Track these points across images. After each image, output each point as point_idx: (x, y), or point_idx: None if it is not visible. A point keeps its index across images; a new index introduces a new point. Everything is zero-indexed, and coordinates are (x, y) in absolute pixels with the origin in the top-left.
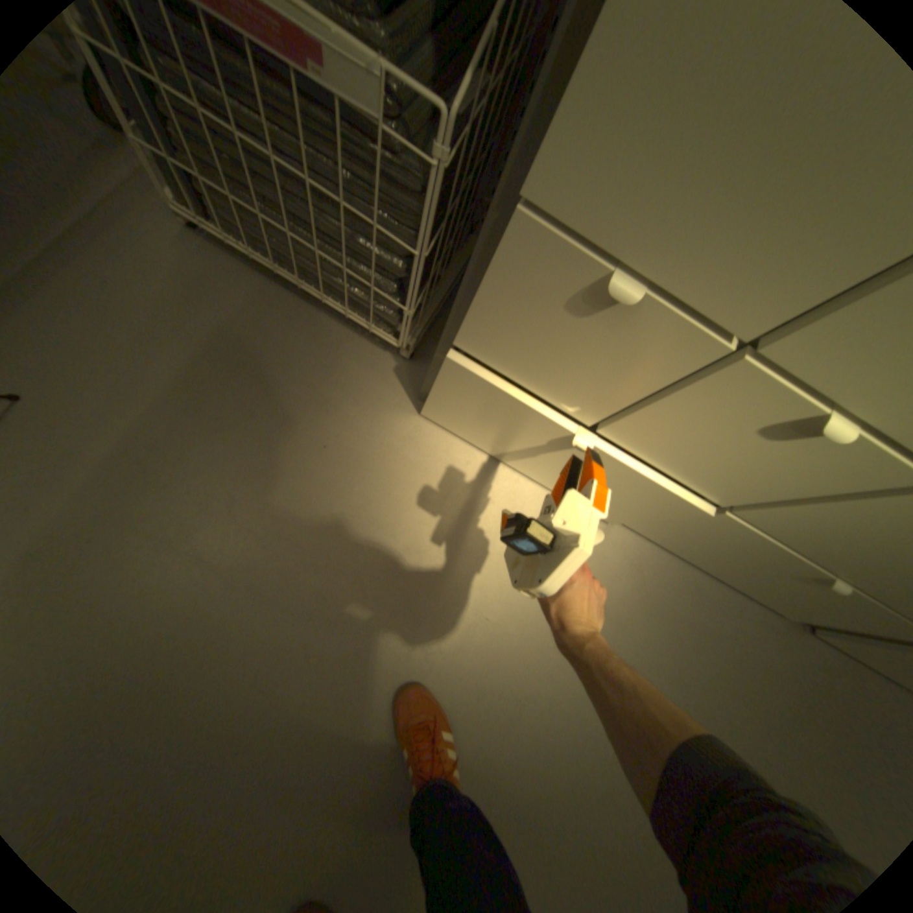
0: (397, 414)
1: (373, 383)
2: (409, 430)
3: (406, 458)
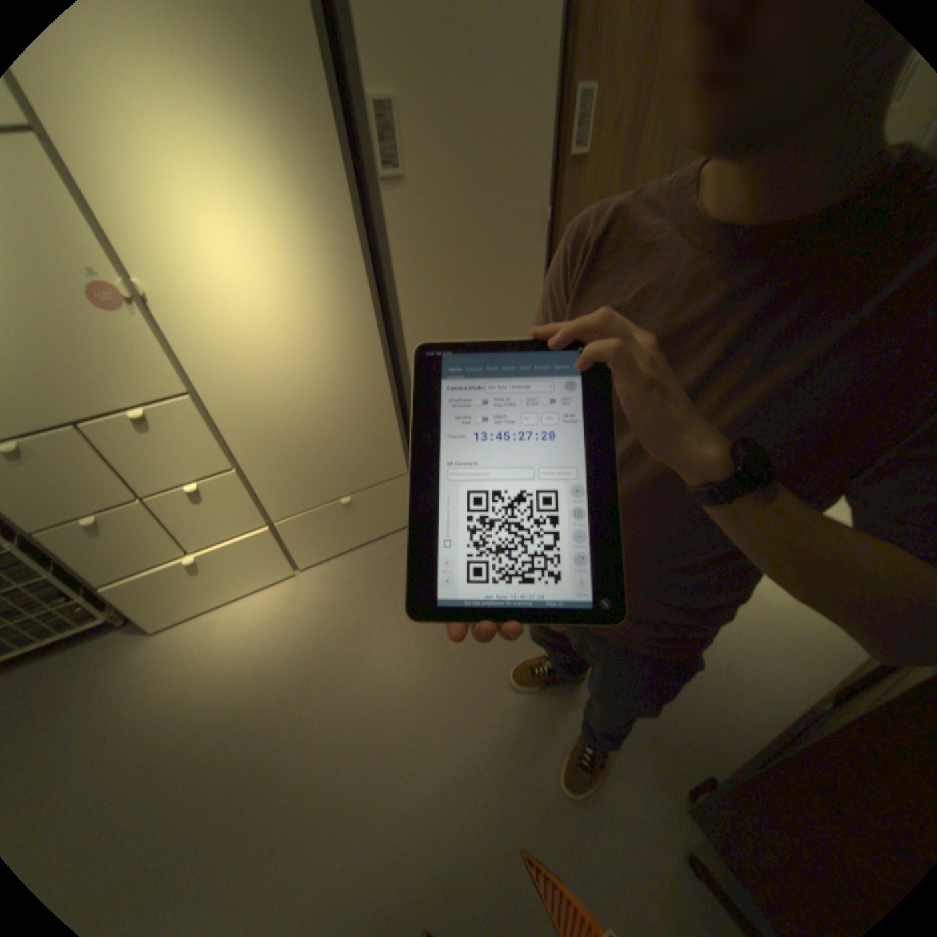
0: (136, 650)
1: (111, 652)
2: (149, 649)
3: (155, 661)
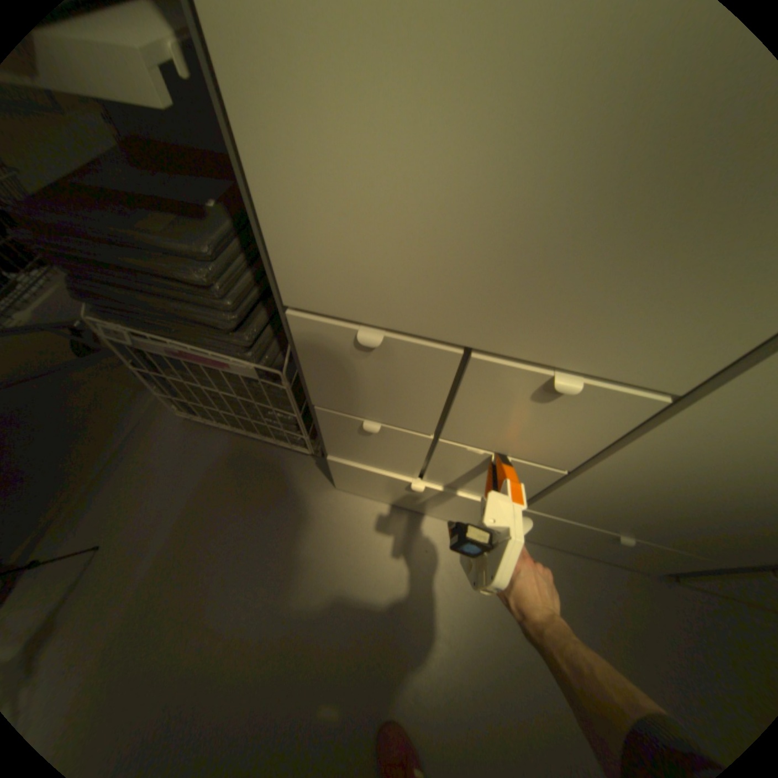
0: (321, 494)
1: (302, 478)
2: (330, 503)
3: (330, 523)
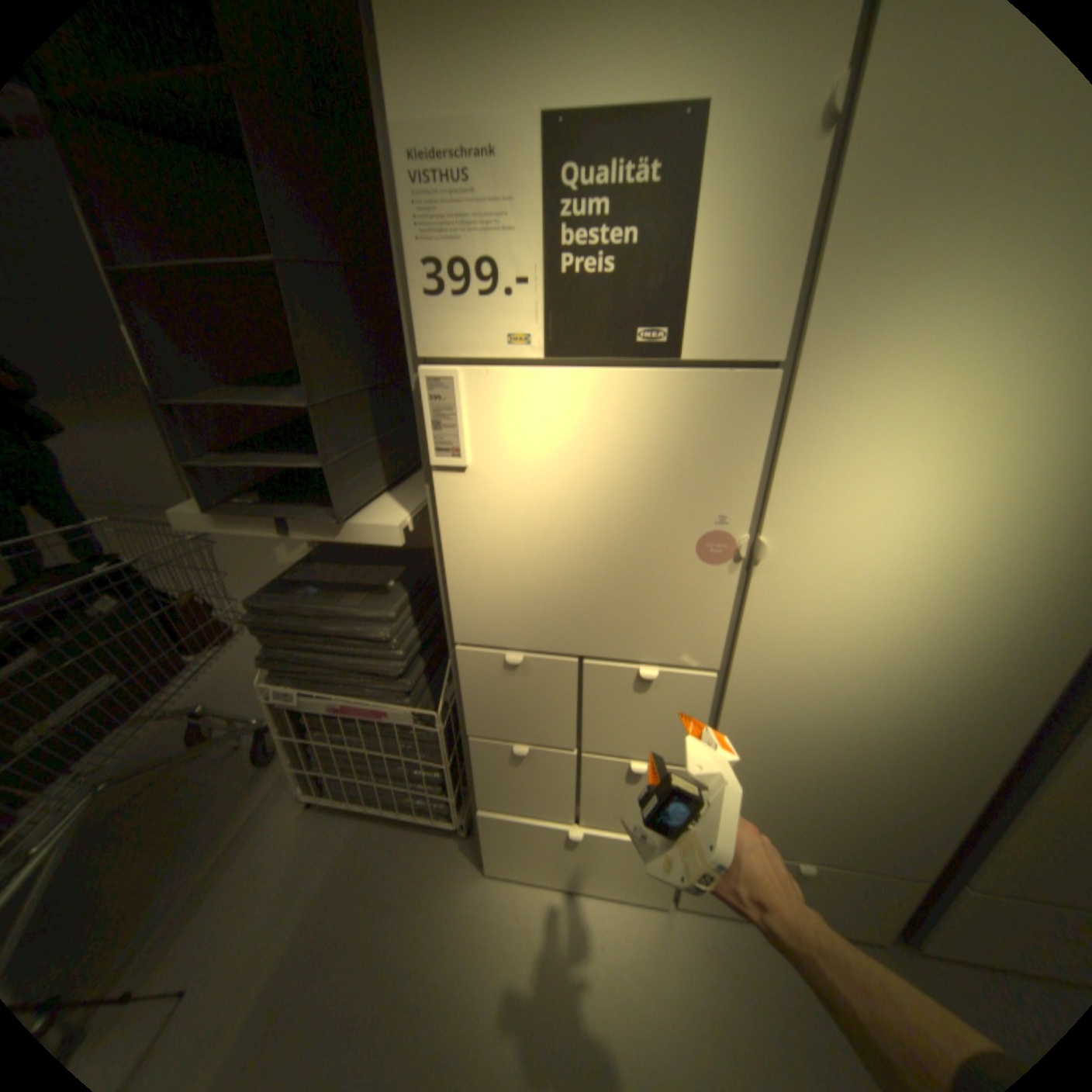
0: (466, 887)
1: (443, 868)
2: (478, 897)
3: (480, 923)
